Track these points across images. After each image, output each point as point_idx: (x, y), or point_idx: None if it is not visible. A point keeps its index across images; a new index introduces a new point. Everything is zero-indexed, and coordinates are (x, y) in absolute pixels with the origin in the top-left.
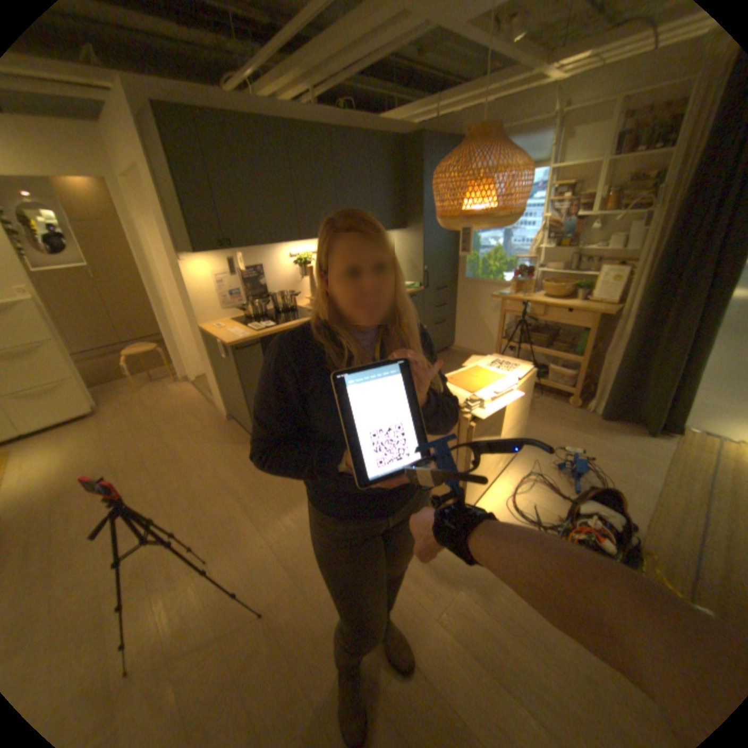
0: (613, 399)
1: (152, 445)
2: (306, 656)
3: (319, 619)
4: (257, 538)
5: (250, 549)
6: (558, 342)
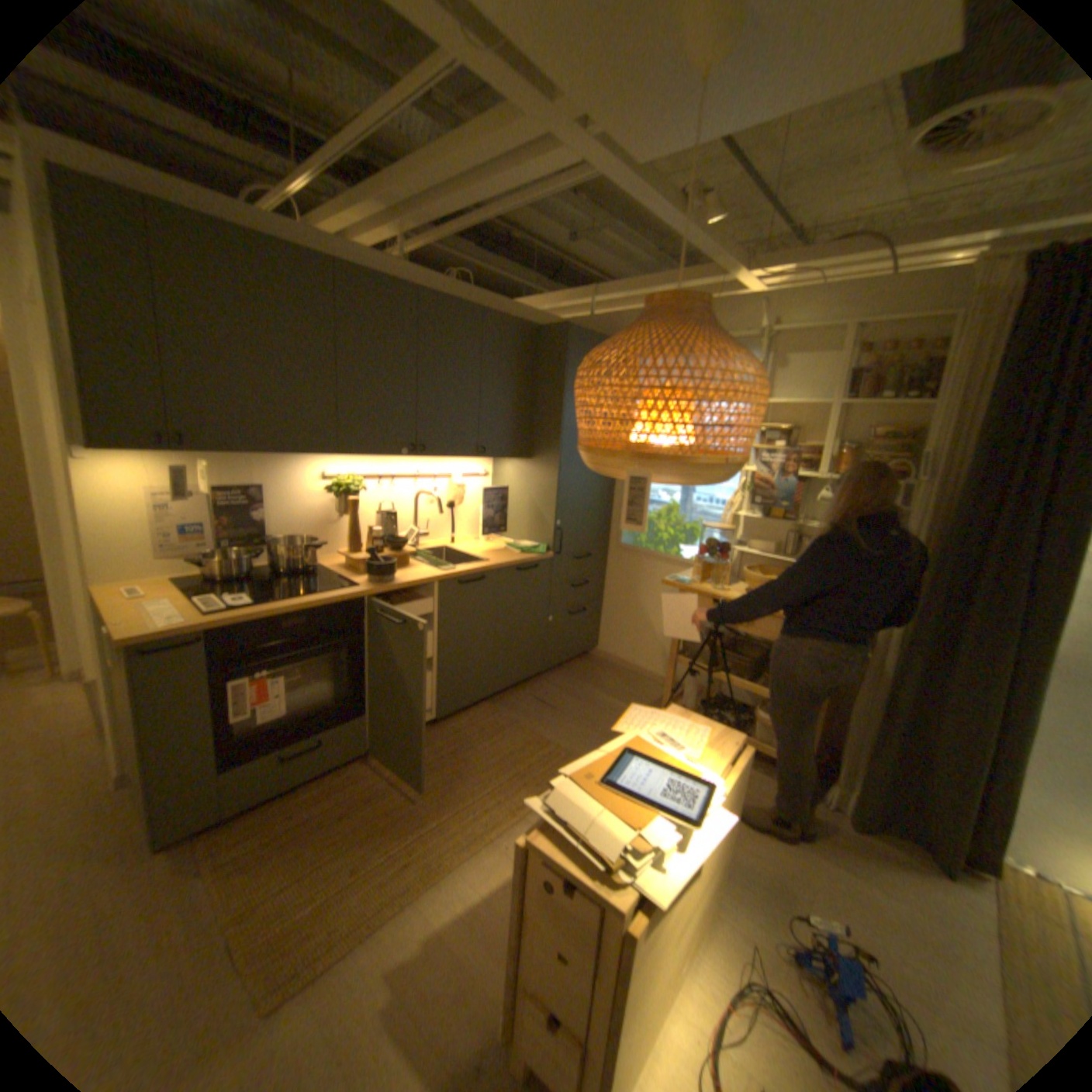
0: (874, 794)
1: None
2: None
3: None
4: None
5: None
6: (771, 673)
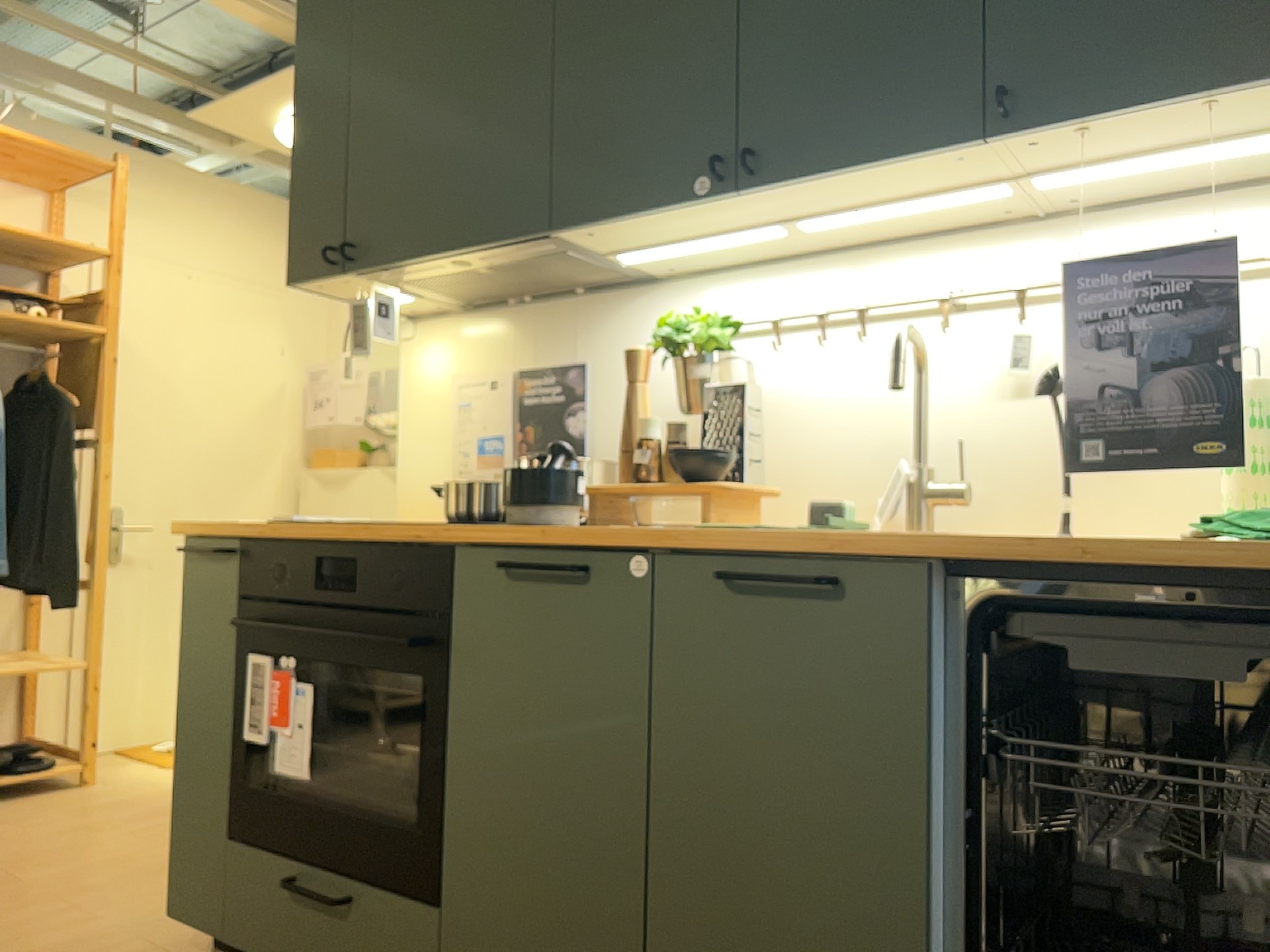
0: None
1: None
2: None
3: None
4: None
5: None
6: None
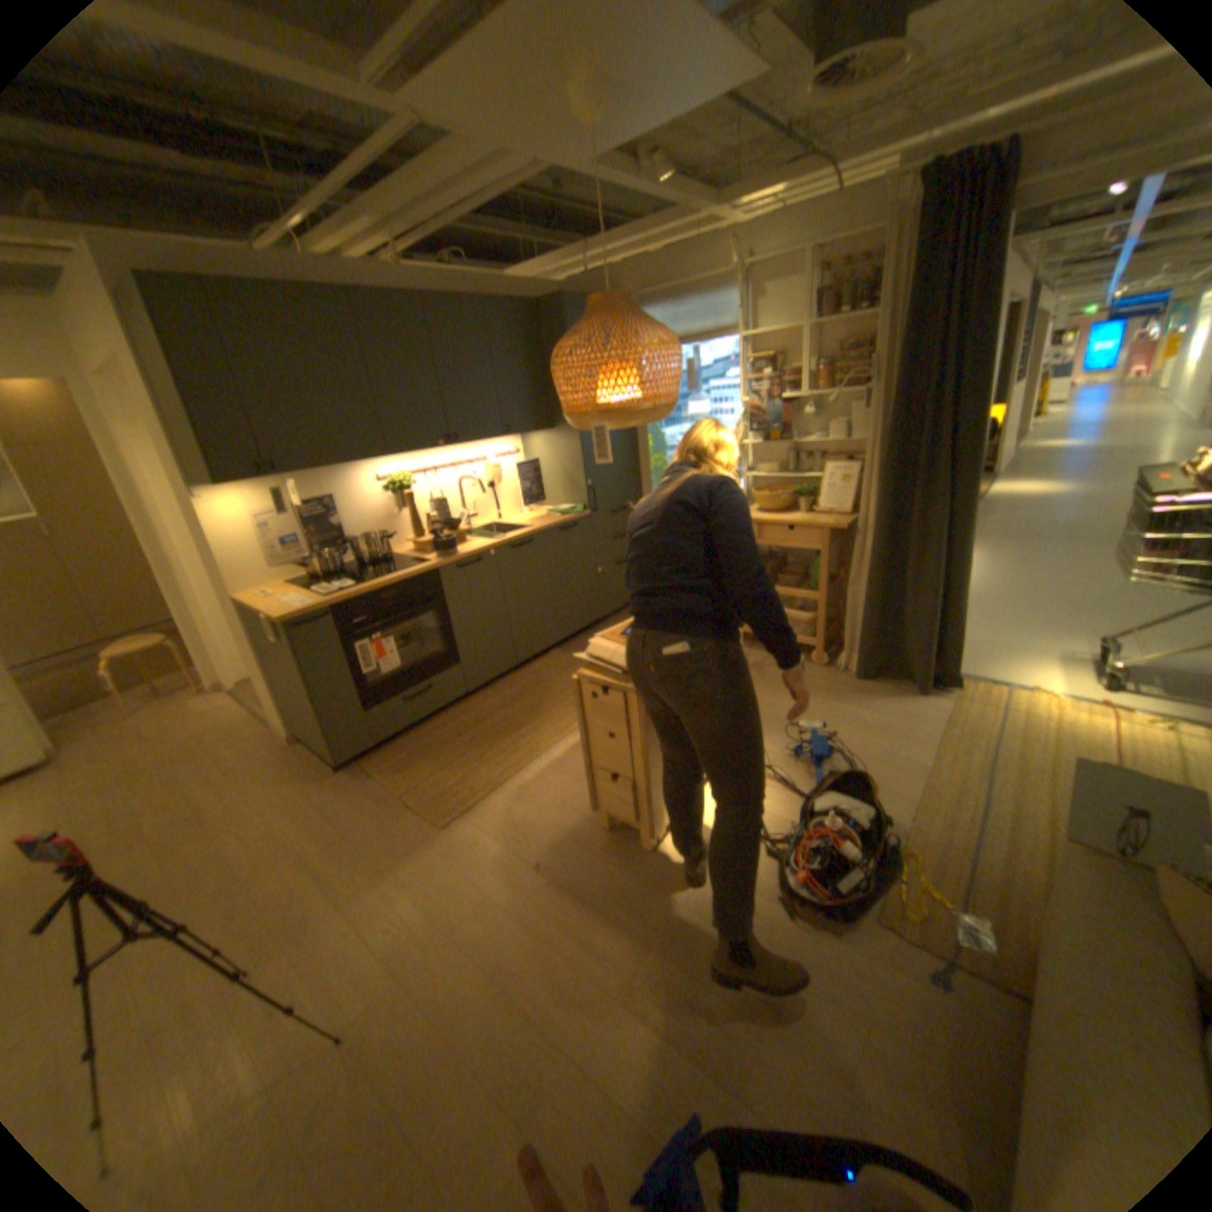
0: (865, 647)
1: (156, 799)
2: (413, 1089)
3: (435, 1030)
4: (336, 923)
5: (324, 942)
6: (786, 575)
